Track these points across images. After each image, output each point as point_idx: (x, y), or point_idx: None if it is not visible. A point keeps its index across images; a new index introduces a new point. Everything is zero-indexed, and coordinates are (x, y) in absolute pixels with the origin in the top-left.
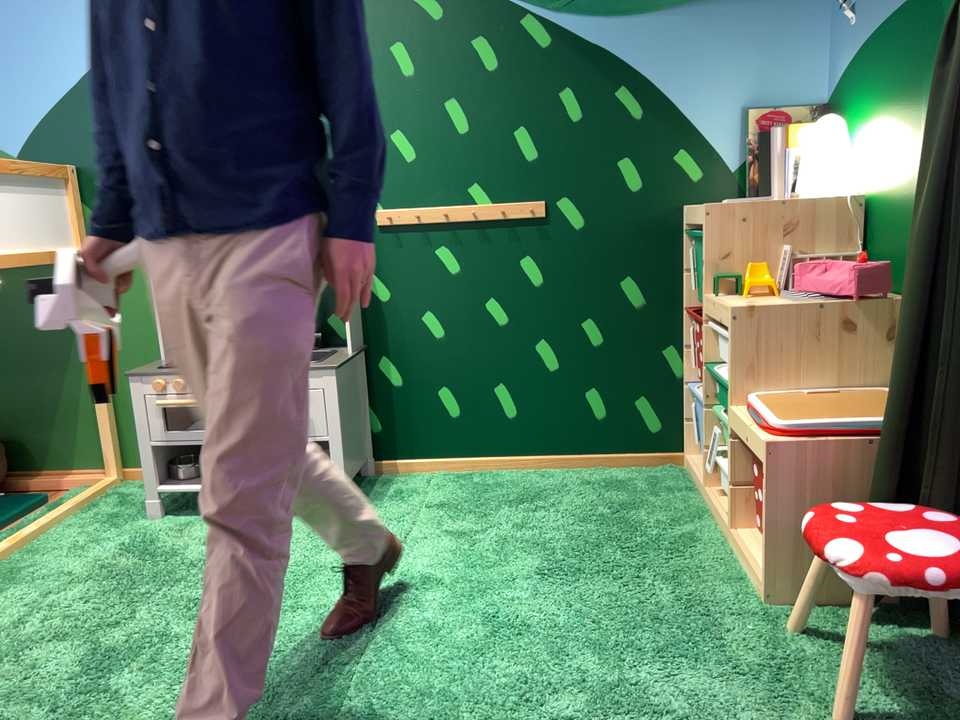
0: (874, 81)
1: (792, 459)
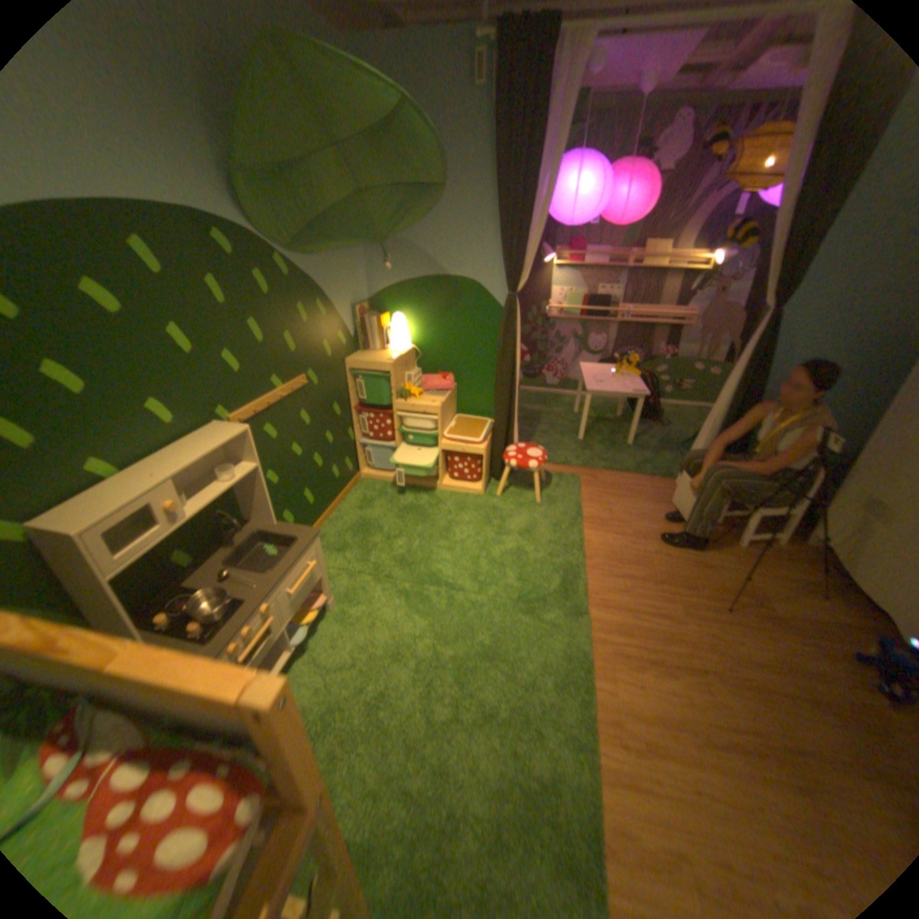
0: (412, 301)
1: (486, 449)
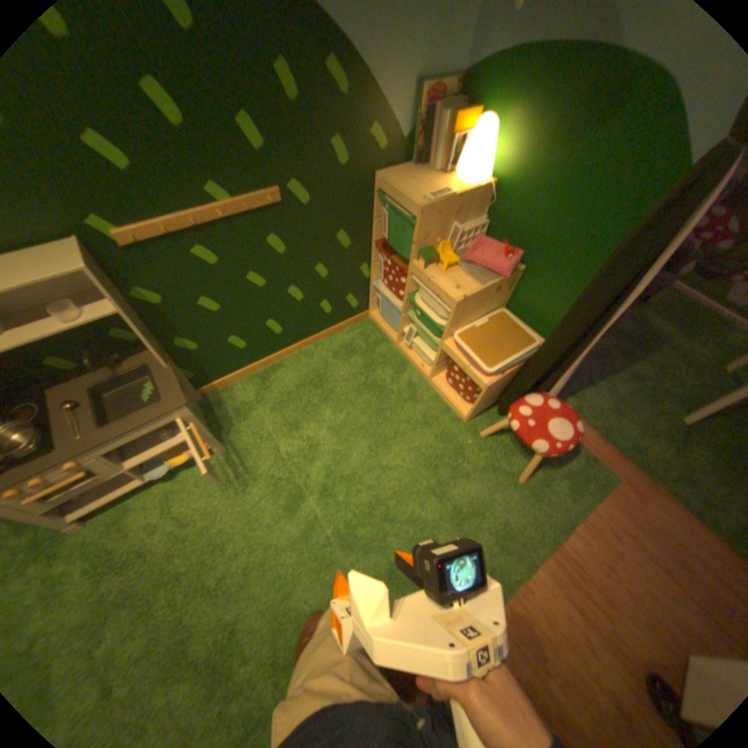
0: (530, 94)
1: (494, 386)
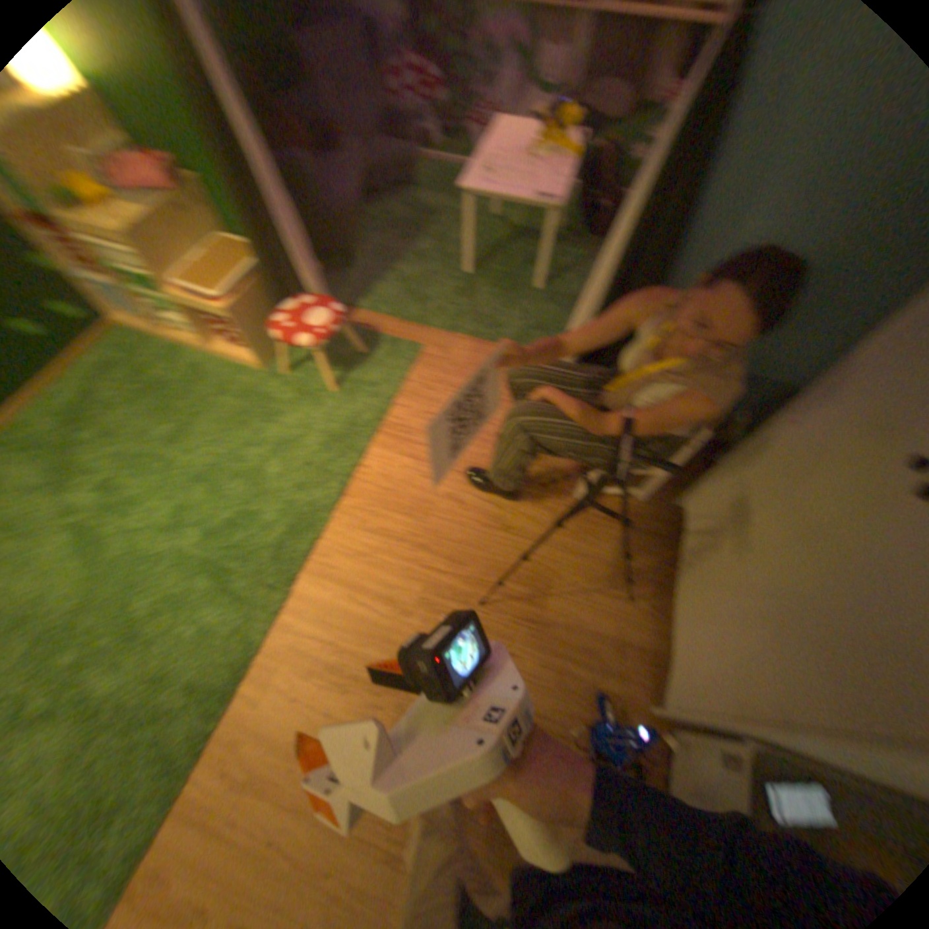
0: None
1: (231, 309)
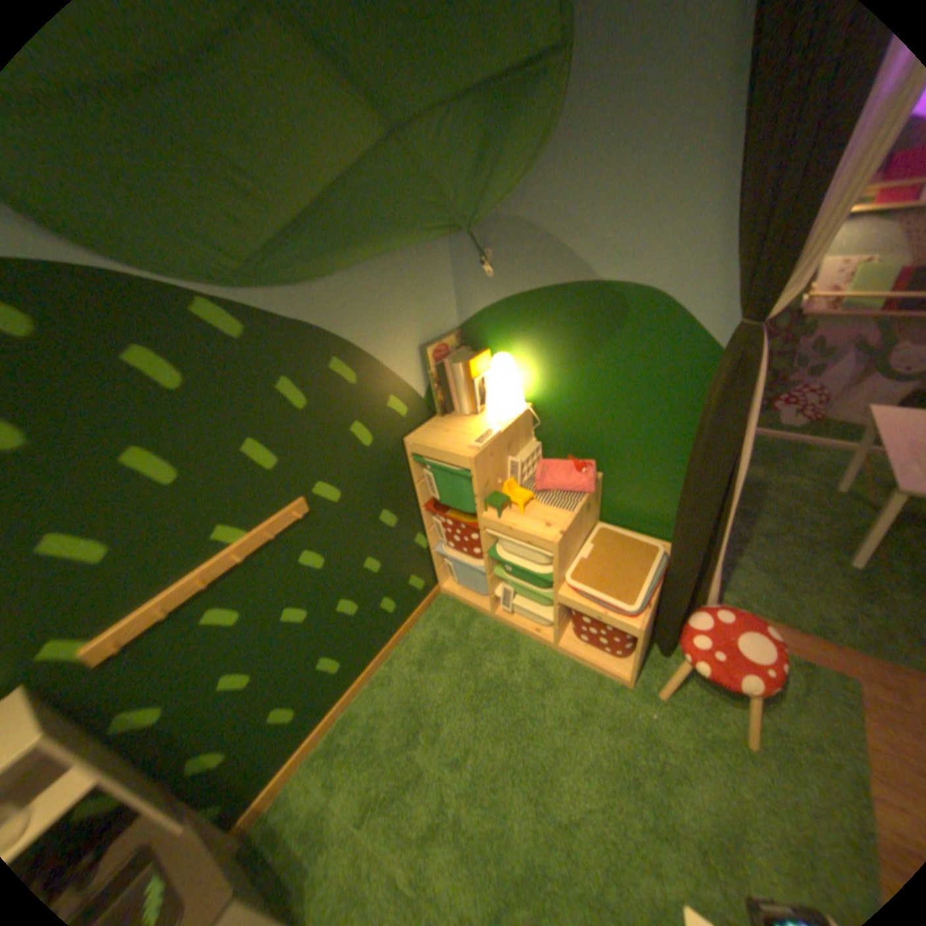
0: (531, 329)
1: (649, 626)
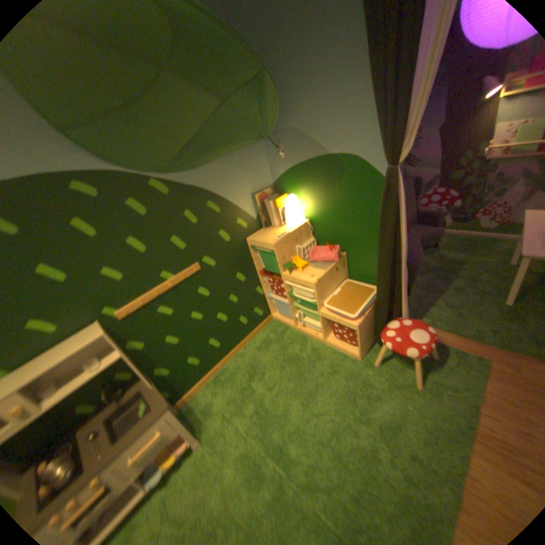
0: (304, 181)
1: (362, 325)
